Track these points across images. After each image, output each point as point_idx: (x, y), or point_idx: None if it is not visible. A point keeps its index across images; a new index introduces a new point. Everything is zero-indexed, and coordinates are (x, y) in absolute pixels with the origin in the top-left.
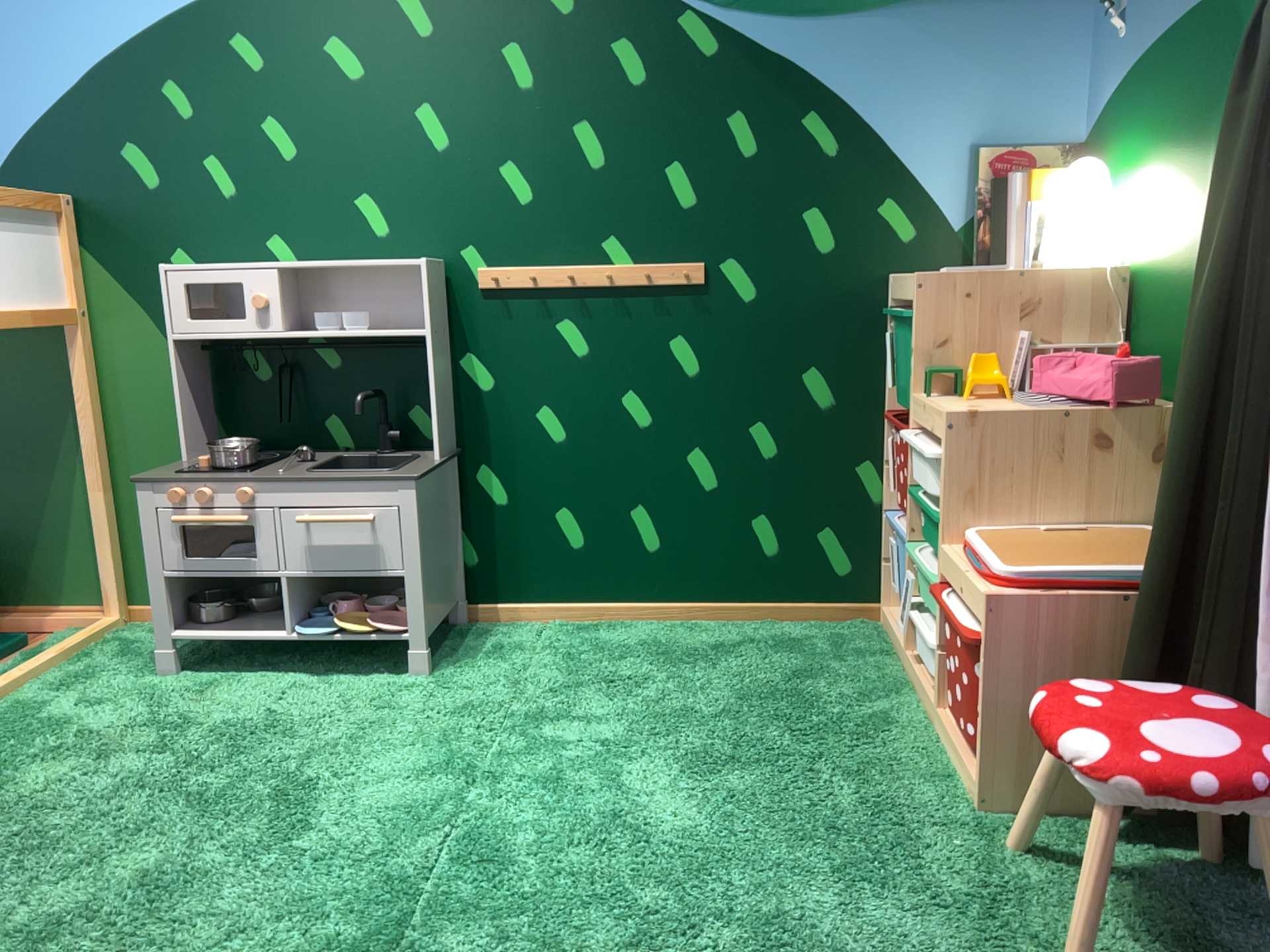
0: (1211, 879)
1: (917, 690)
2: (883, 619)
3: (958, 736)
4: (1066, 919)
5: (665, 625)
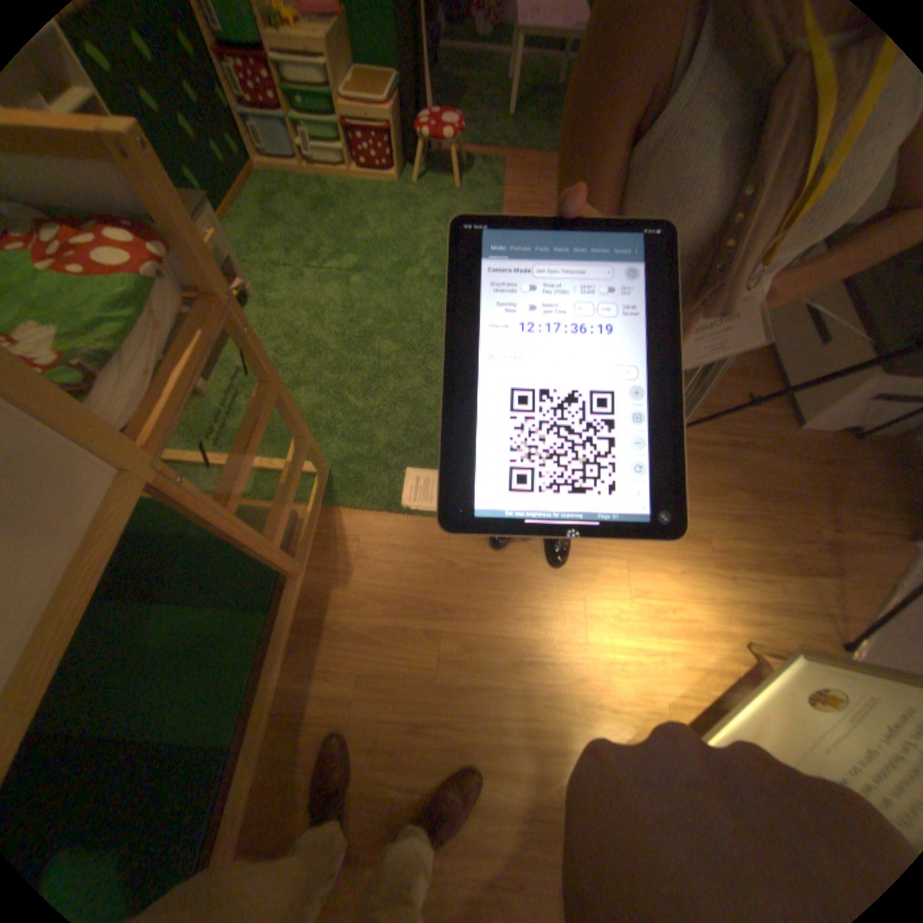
0: (428, 161)
1: (321, 173)
2: (255, 165)
3: (365, 170)
4: (448, 178)
5: (226, 221)
